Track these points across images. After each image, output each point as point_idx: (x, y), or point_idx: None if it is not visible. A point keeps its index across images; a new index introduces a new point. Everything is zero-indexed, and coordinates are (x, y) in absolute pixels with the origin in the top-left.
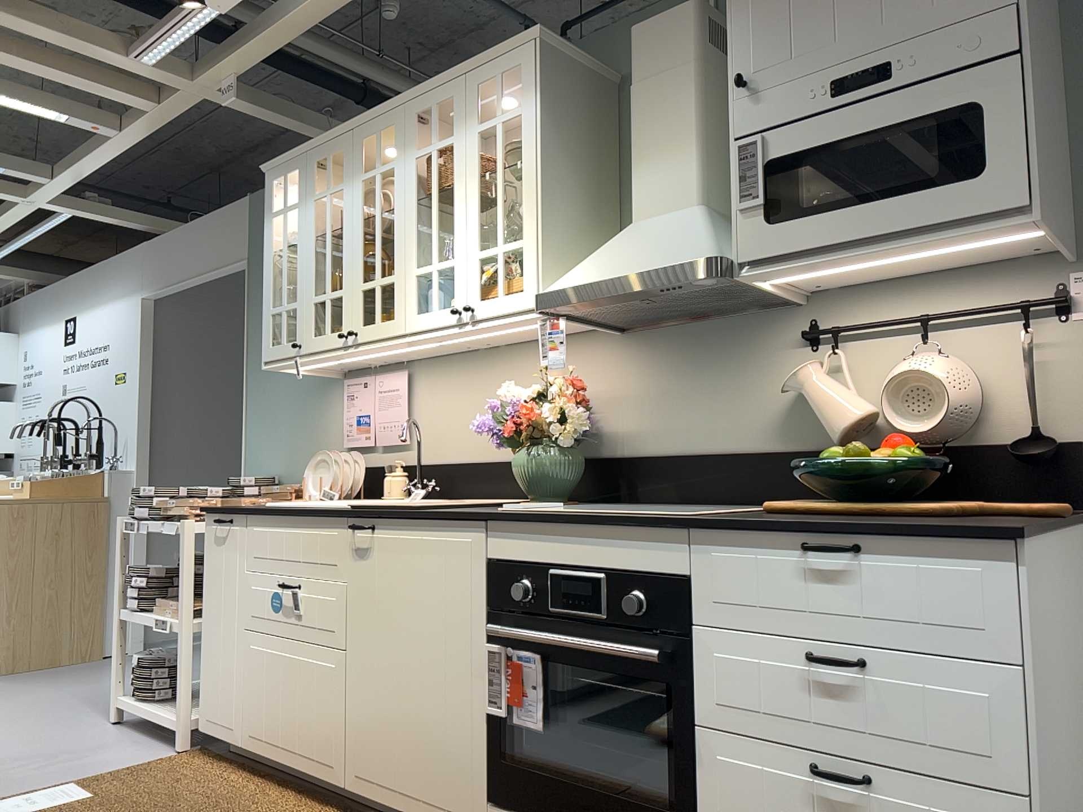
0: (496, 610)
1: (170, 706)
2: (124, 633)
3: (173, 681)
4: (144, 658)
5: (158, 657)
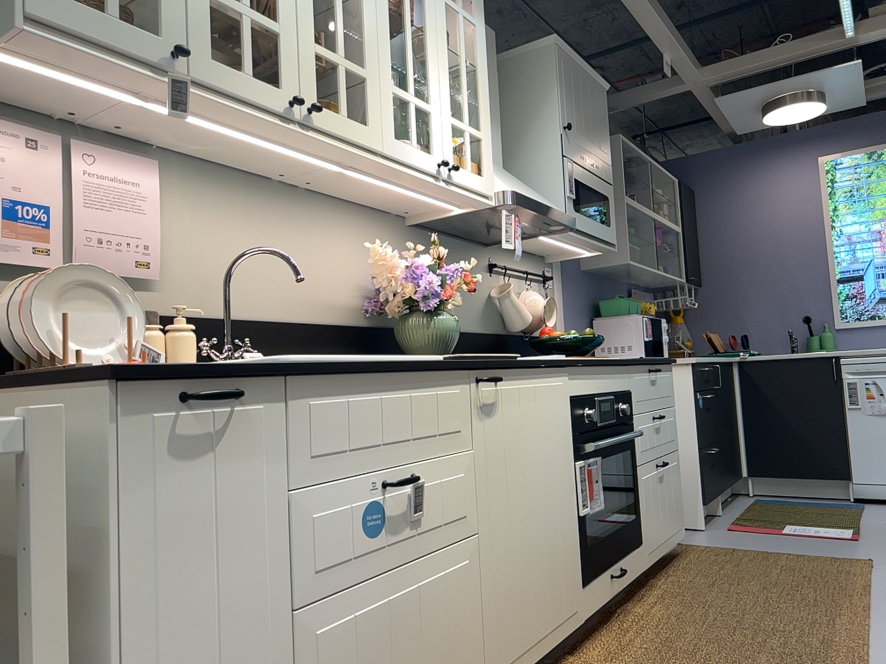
0: (577, 434)
1: None
2: None
3: None
4: None
5: None
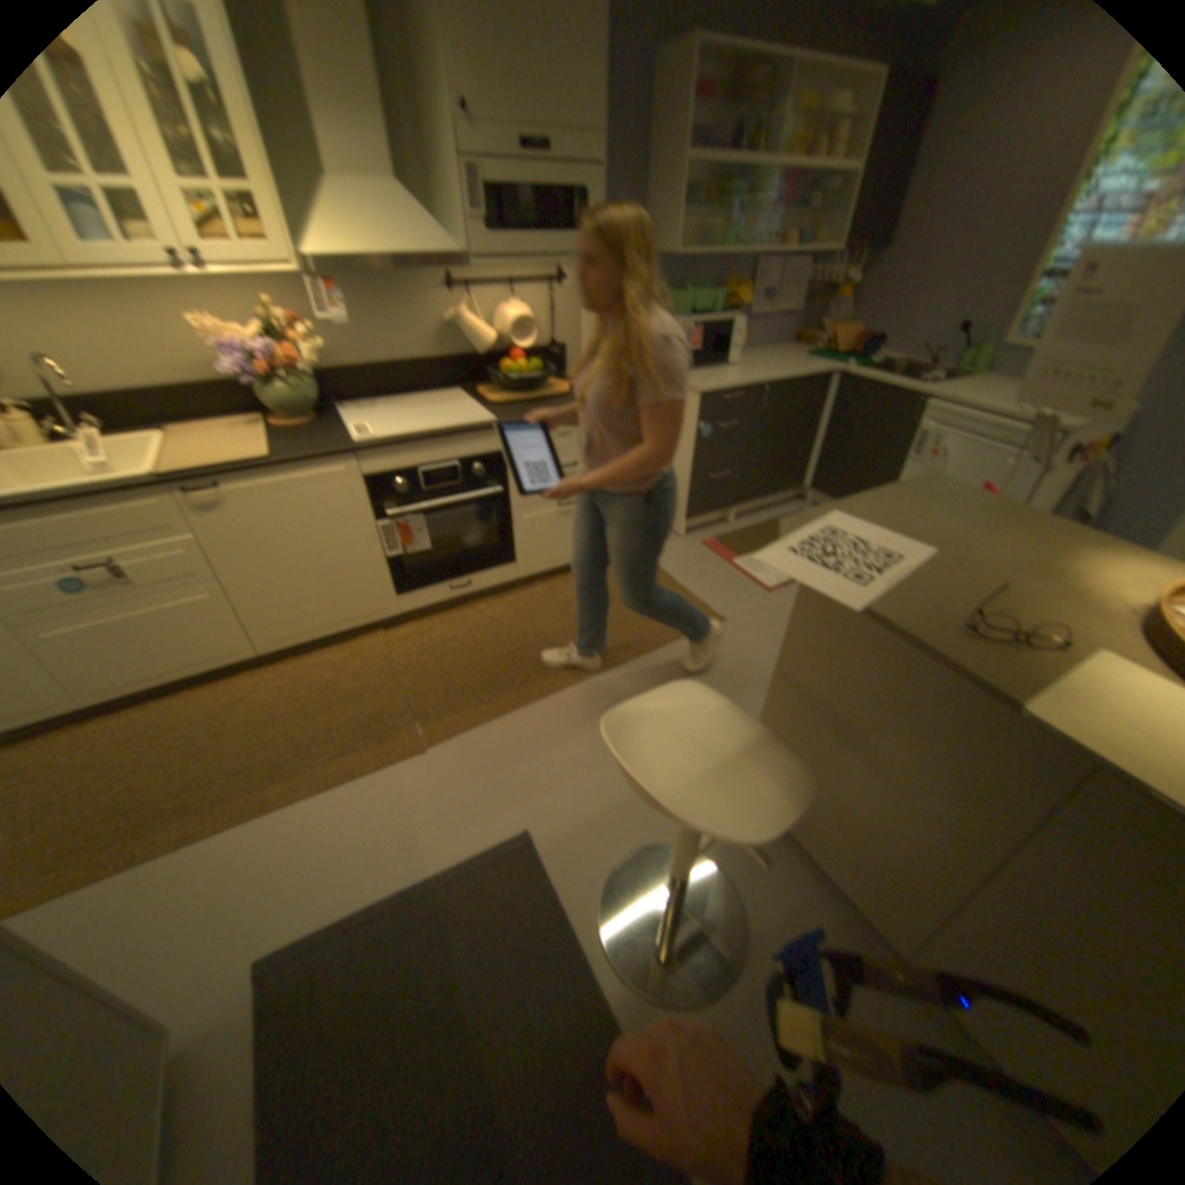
0: (382, 504)
1: None
2: None
3: None
4: None
5: None
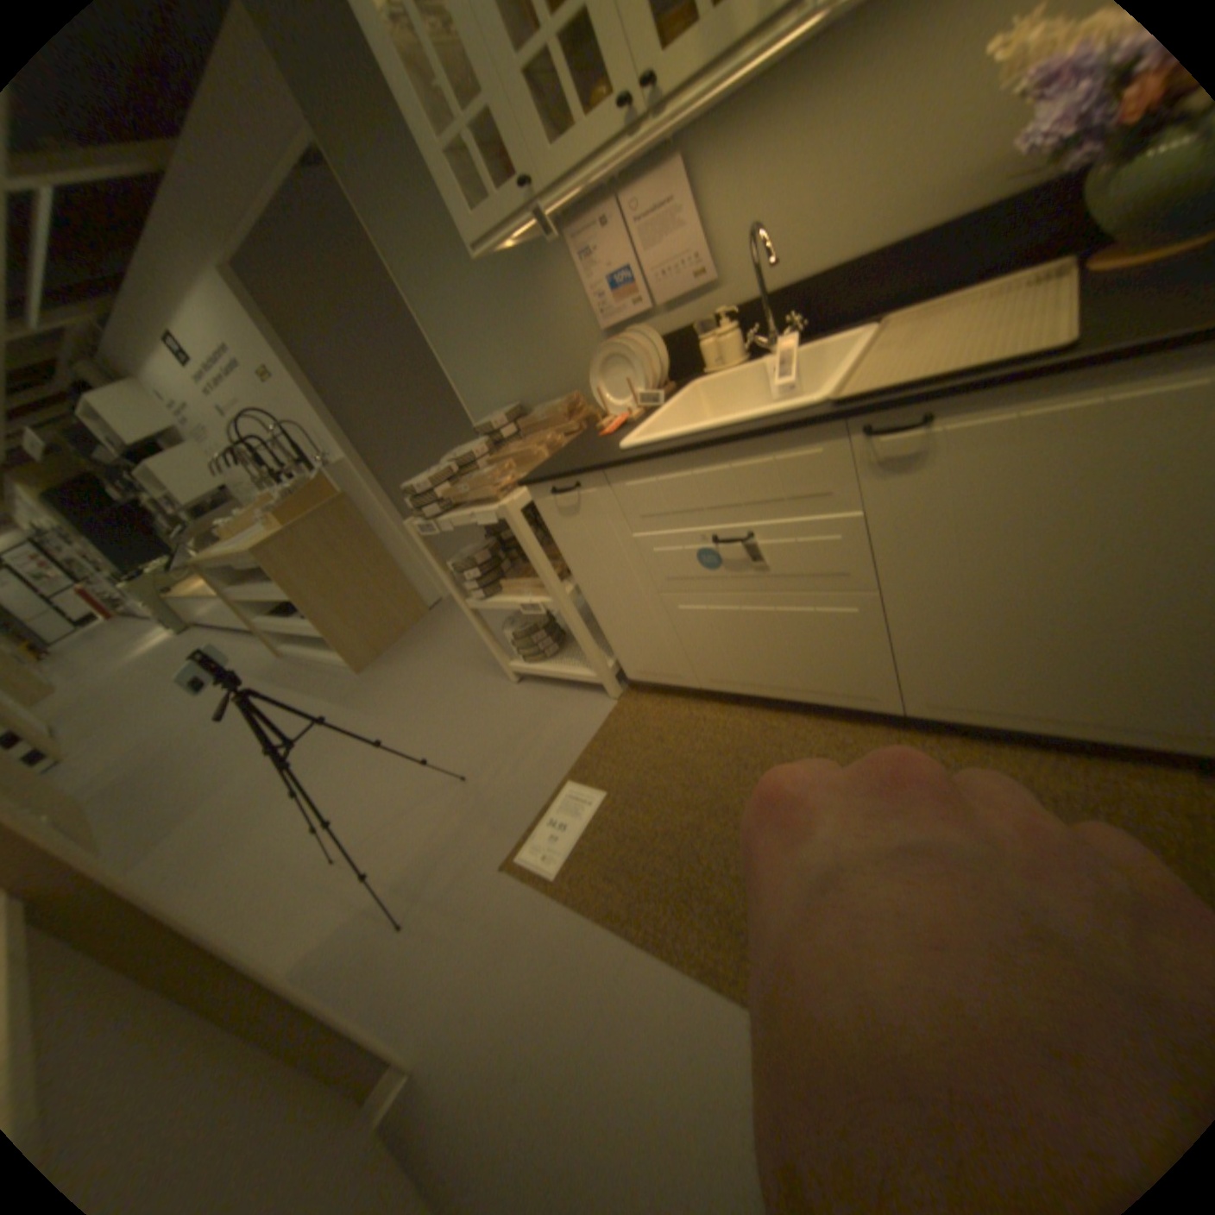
0: None
1: (568, 658)
2: (481, 618)
3: (552, 636)
4: (516, 630)
5: (527, 624)
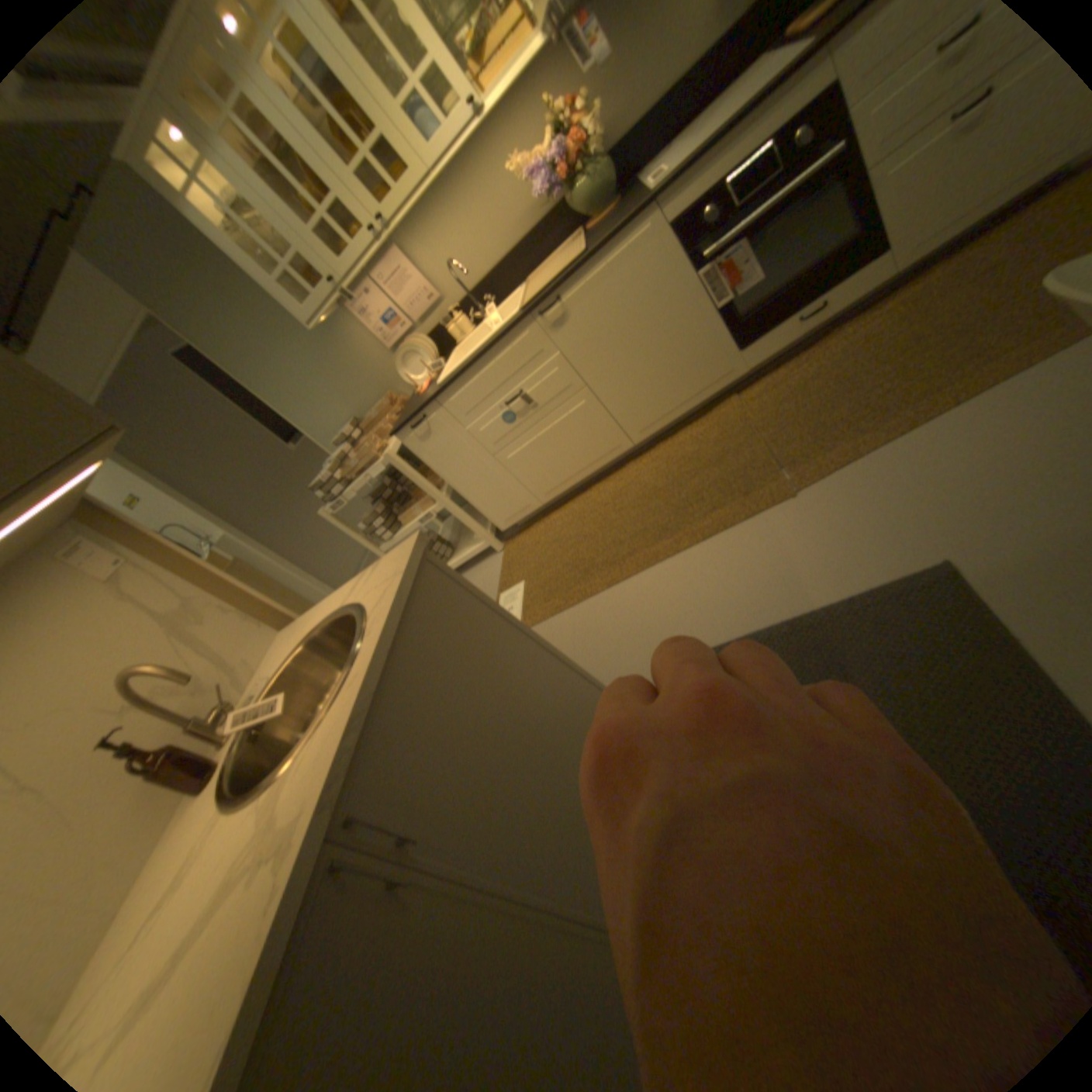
0: (695, 245)
1: (461, 551)
2: None
3: (445, 545)
4: None
5: None
